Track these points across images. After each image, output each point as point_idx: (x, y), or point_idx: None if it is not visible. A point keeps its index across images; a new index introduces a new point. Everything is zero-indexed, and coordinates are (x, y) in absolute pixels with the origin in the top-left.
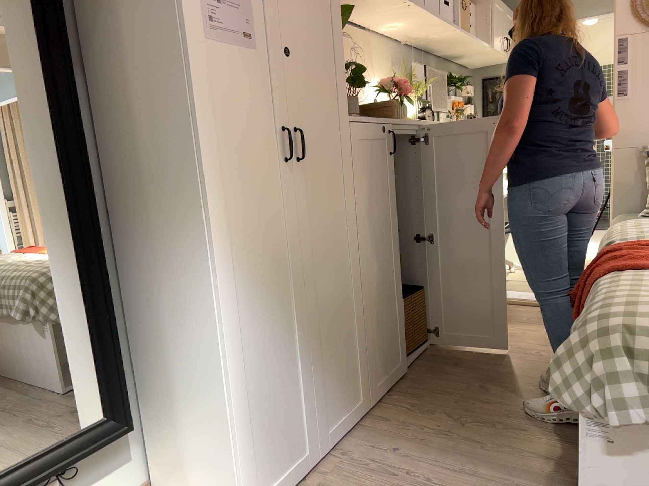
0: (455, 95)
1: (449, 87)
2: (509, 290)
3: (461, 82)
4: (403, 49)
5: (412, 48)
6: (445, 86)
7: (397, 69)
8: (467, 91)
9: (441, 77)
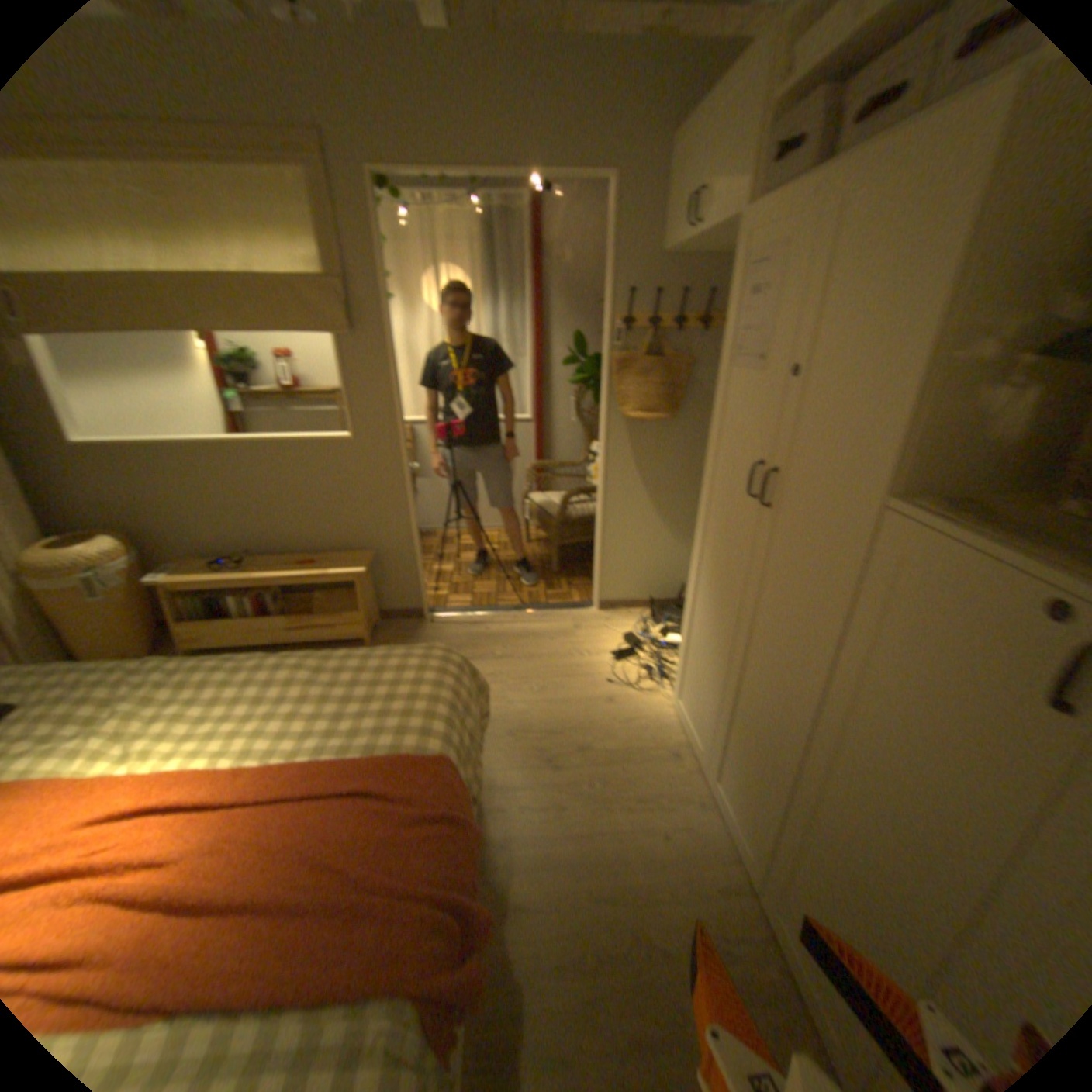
0: None
1: None
2: None
3: None
4: None
5: None
6: None
7: None
8: None
9: None
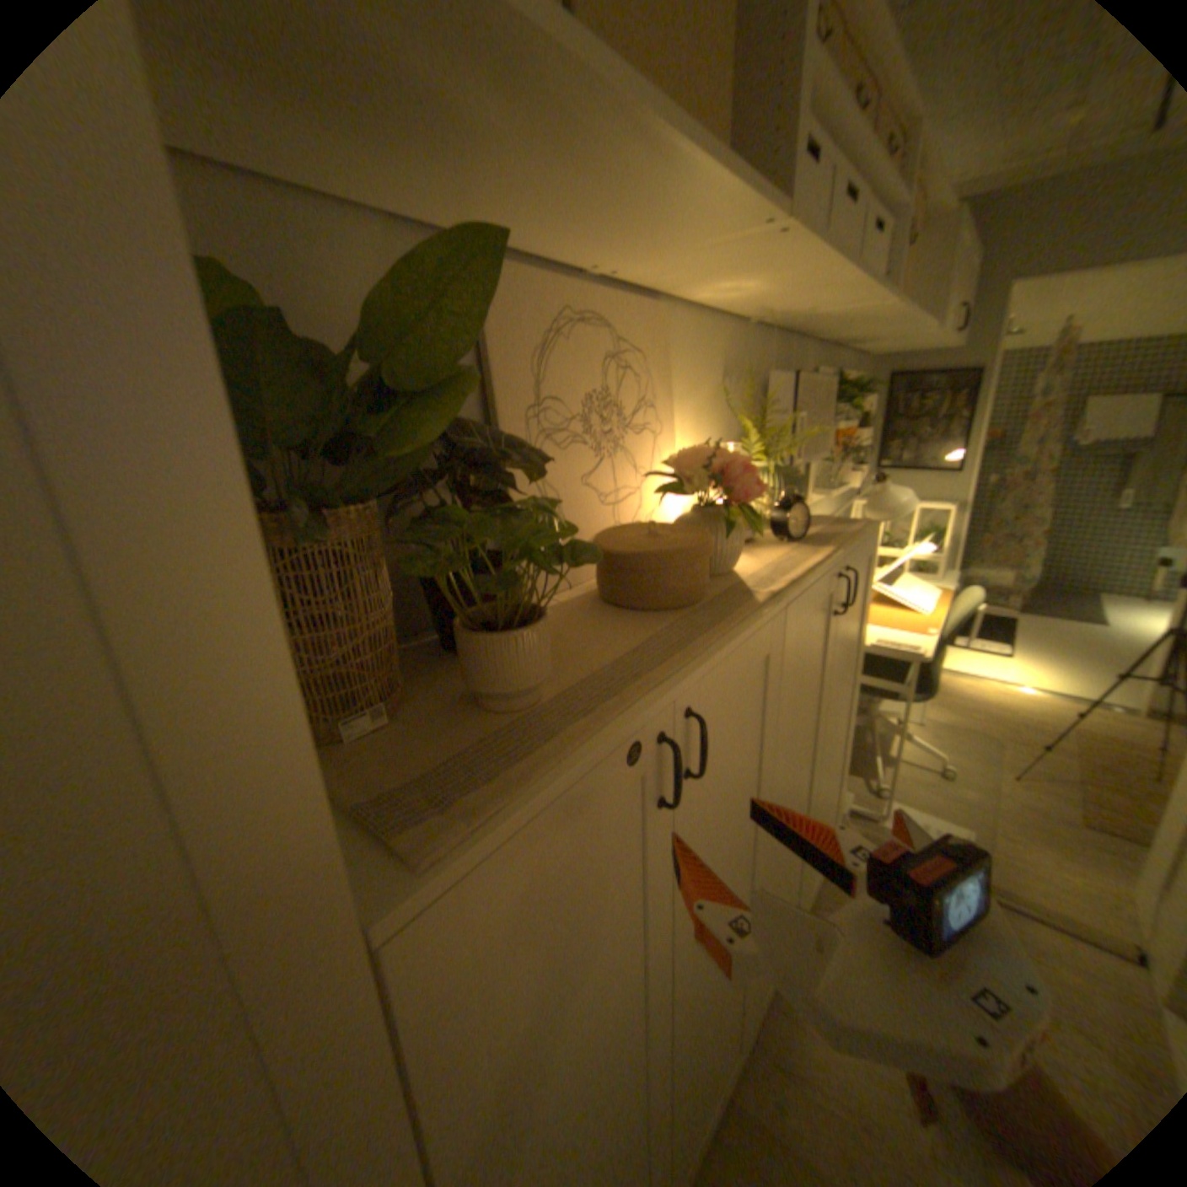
0: (847, 418)
1: (842, 405)
2: (905, 805)
3: (858, 385)
4: (759, 337)
5: (778, 331)
6: (833, 404)
7: (738, 390)
8: (870, 405)
9: (829, 392)
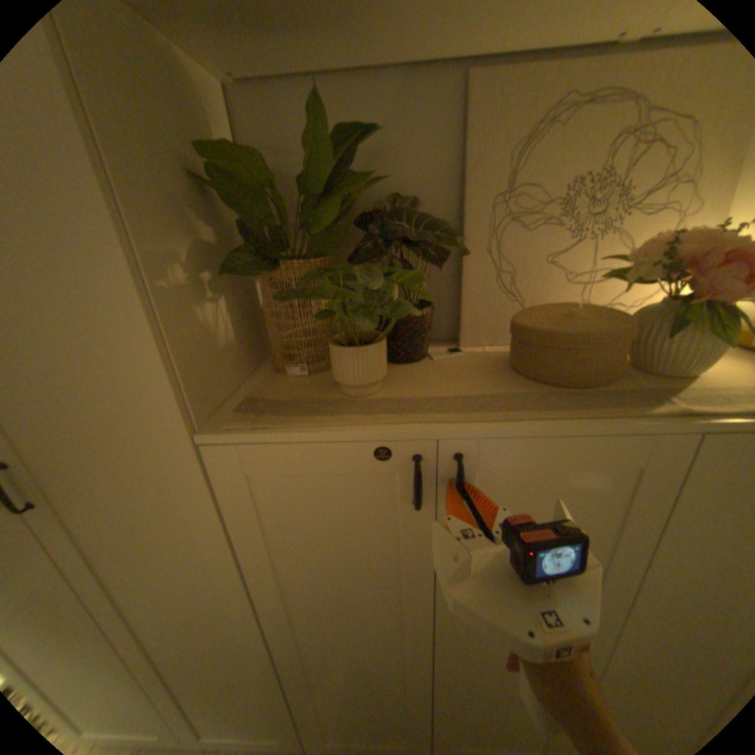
0: None
1: None
2: None
3: None
4: None
5: None
6: None
7: None
8: None
9: None
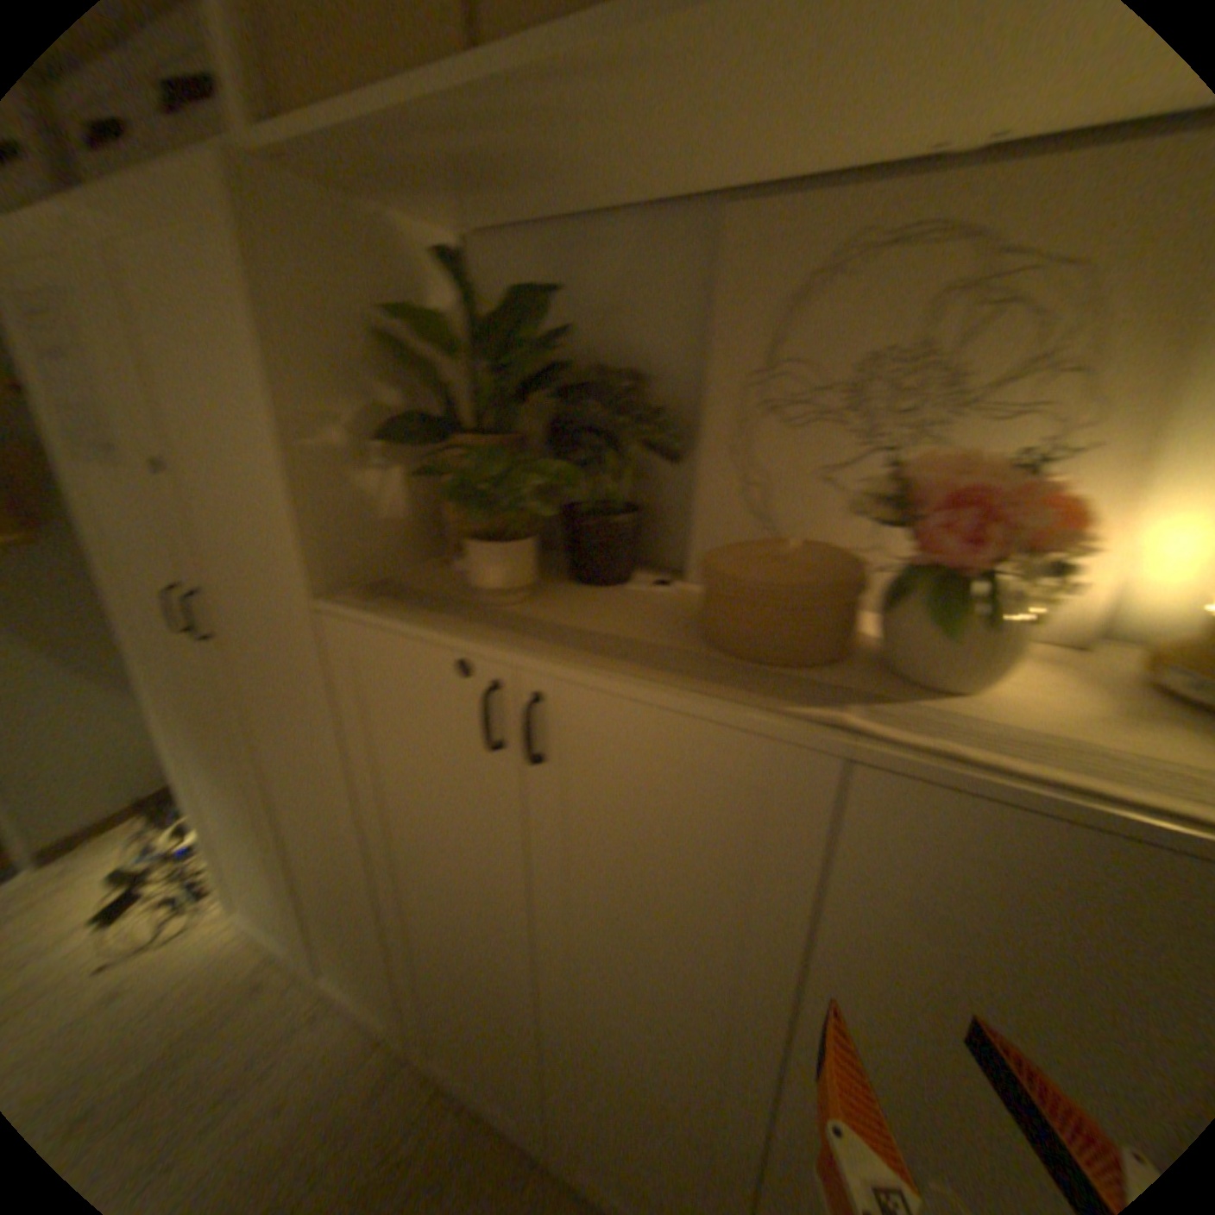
0: None
1: None
2: None
3: None
4: None
5: None
6: None
7: None
8: None
9: None
